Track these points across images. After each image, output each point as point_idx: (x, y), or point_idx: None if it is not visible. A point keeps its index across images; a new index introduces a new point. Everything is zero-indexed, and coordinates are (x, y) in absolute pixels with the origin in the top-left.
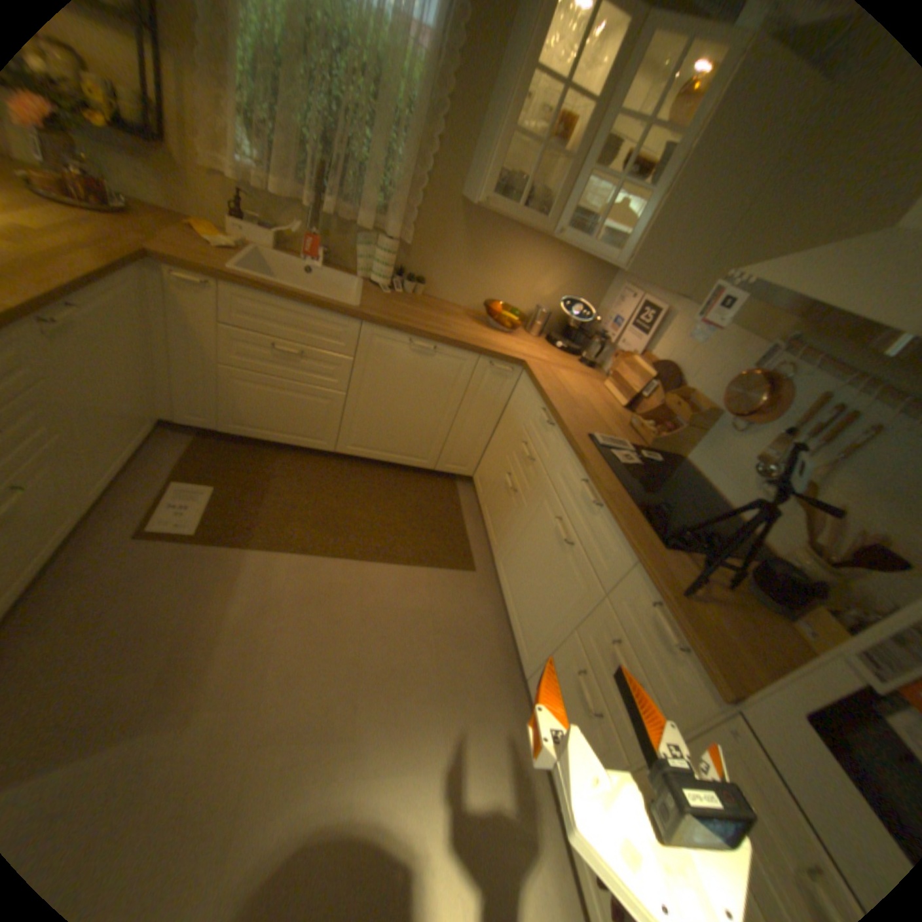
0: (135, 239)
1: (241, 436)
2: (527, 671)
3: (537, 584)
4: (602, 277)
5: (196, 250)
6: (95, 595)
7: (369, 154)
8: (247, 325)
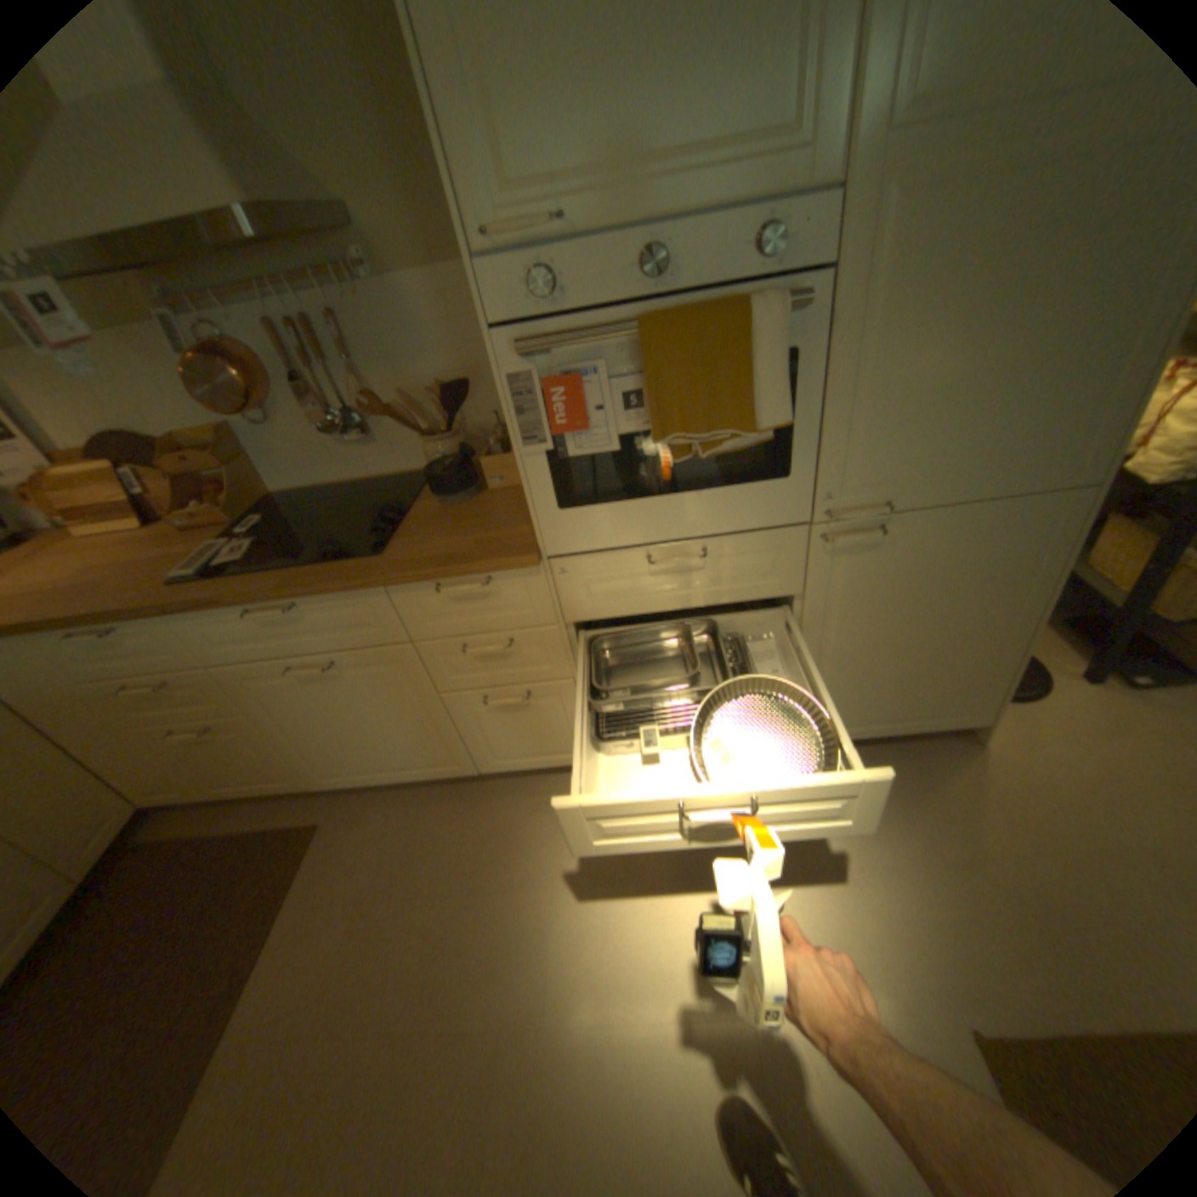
0: None
1: None
2: (467, 771)
3: (367, 730)
4: None
5: None
6: None
7: None
8: None
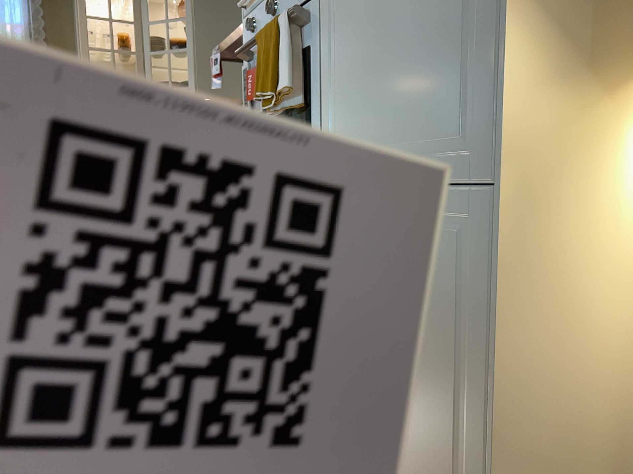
0: None
1: None
2: None
3: None
4: None
5: None
6: None
7: None
8: None
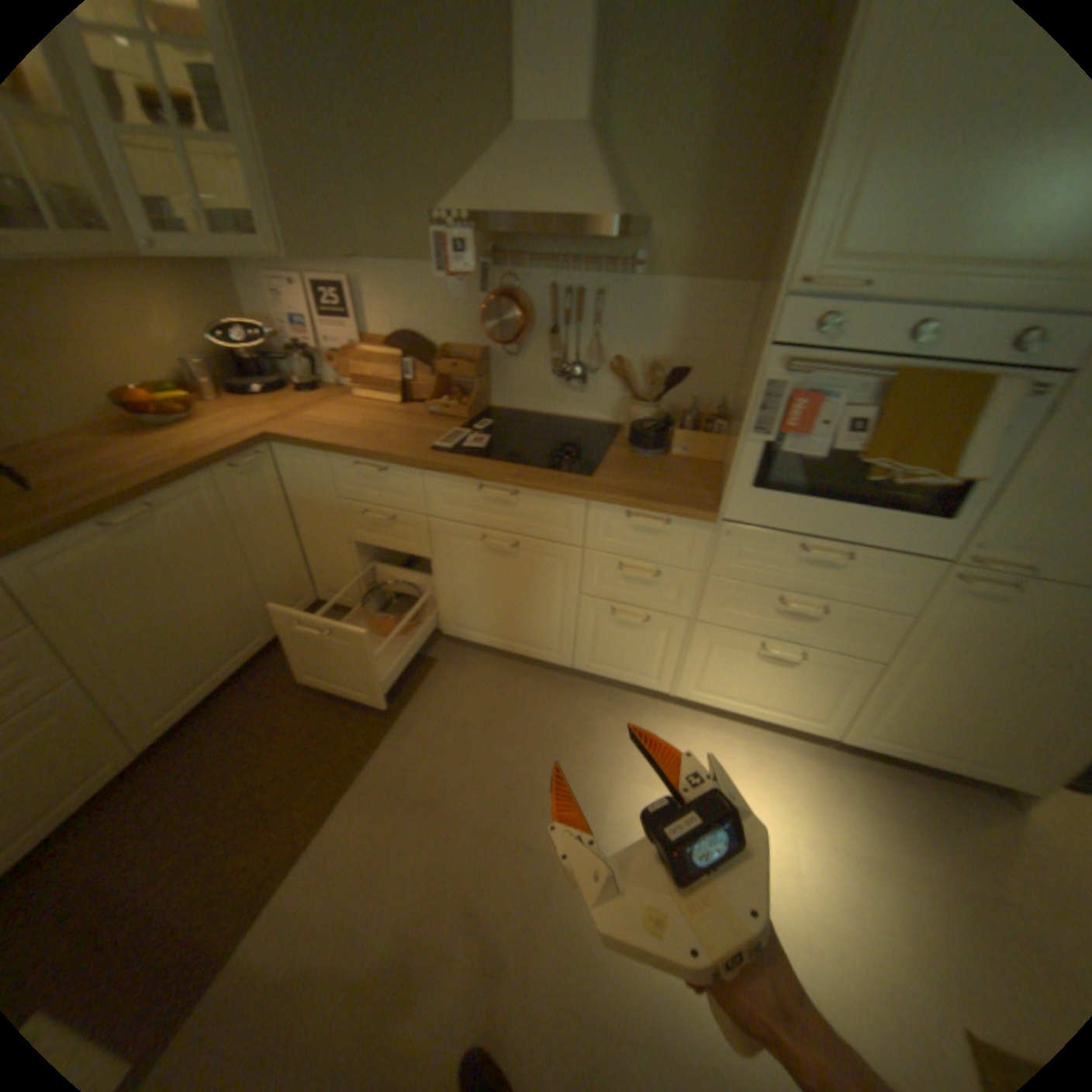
0: None
1: None
2: (563, 662)
3: (508, 603)
4: (212, 278)
5: None
6: None
7: None
8: None
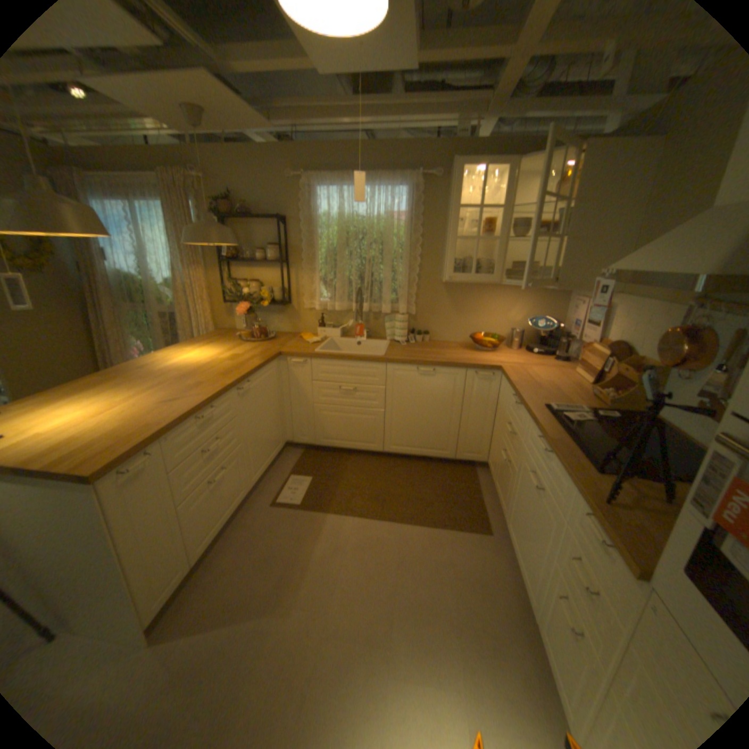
0: (276, 348)
1: (327, 446)
2: (536, 616)
3: (530, 533)
4: (559, 296)
5: (301, 346)
6: (249, 536)
7: (382, 276)
8: (325, 378)
